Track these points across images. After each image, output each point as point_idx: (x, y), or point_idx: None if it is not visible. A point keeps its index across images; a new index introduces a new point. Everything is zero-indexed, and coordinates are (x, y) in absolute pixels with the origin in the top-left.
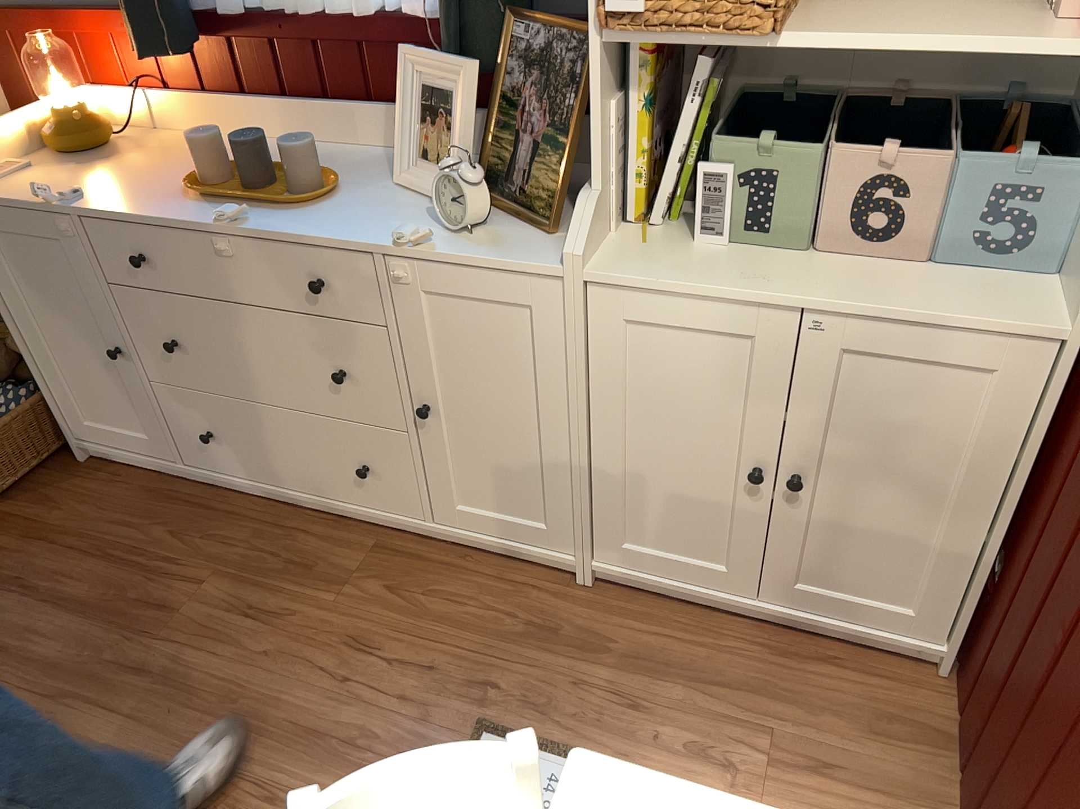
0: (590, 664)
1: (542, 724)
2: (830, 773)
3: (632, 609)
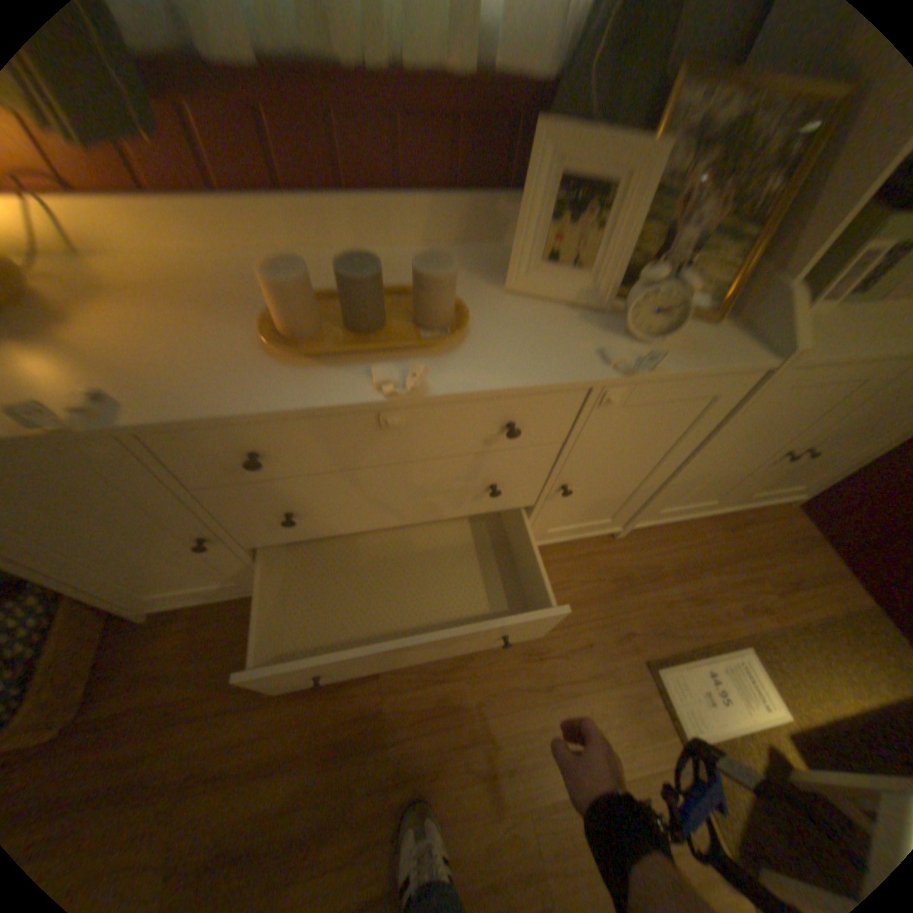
0: (667, 592)
1: (680, 648)
2: (808, 591)
3: (655, 543)
